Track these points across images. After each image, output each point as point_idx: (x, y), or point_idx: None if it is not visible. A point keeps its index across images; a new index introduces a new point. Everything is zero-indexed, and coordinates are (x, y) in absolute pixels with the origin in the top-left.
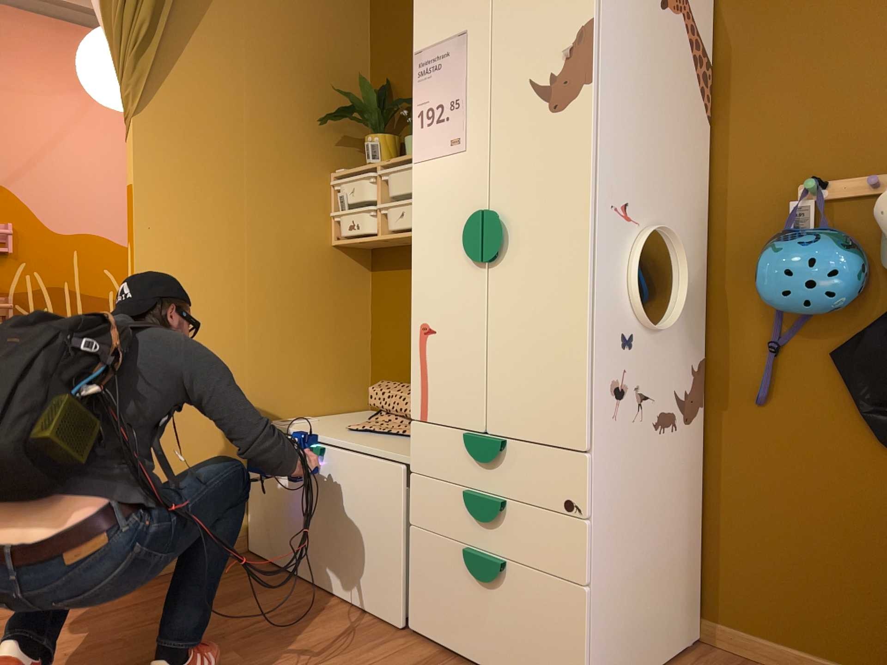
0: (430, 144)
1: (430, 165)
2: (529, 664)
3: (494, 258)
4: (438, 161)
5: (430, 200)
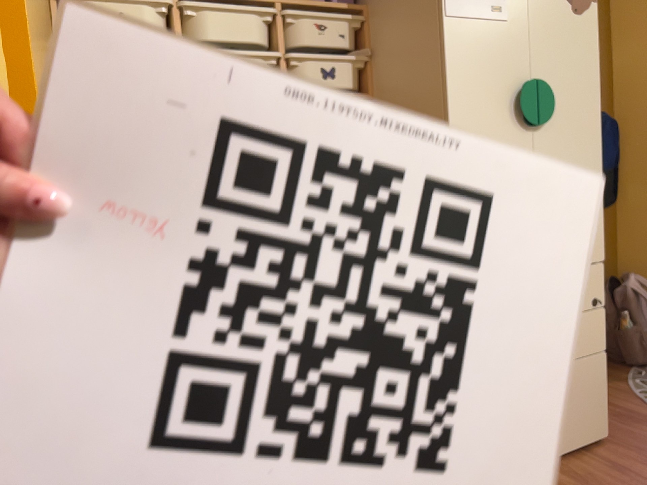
0: (469, 1)
1: (469, 24)
2: (576, 430)
3: (545, 123)
4: (479, 23)
5: (471, 60)
